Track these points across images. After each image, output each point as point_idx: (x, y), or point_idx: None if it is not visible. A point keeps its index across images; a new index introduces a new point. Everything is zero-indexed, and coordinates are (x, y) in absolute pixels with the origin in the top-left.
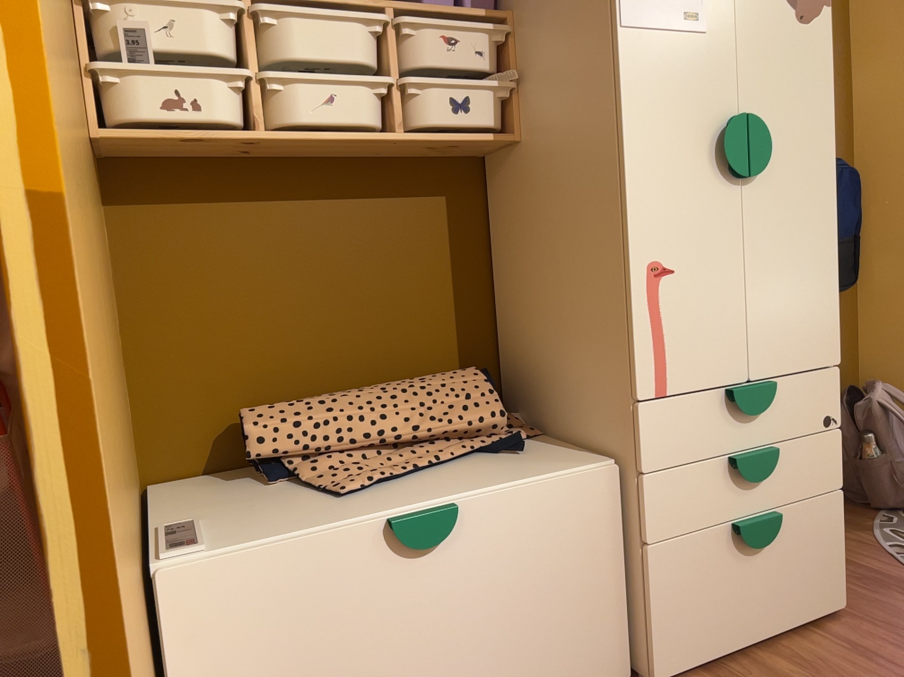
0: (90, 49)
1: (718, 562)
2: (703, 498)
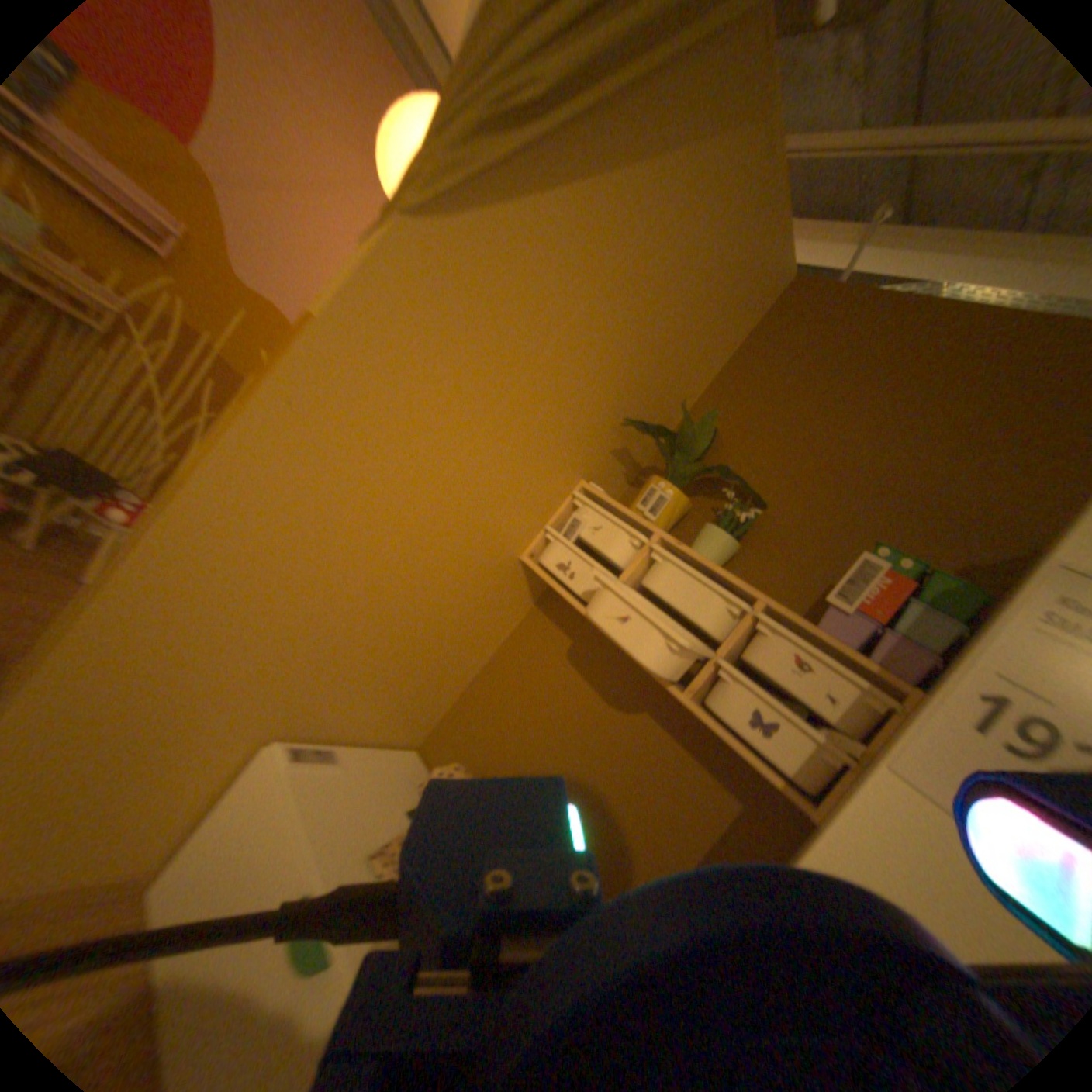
0: (564, 522)
1: None
2: None
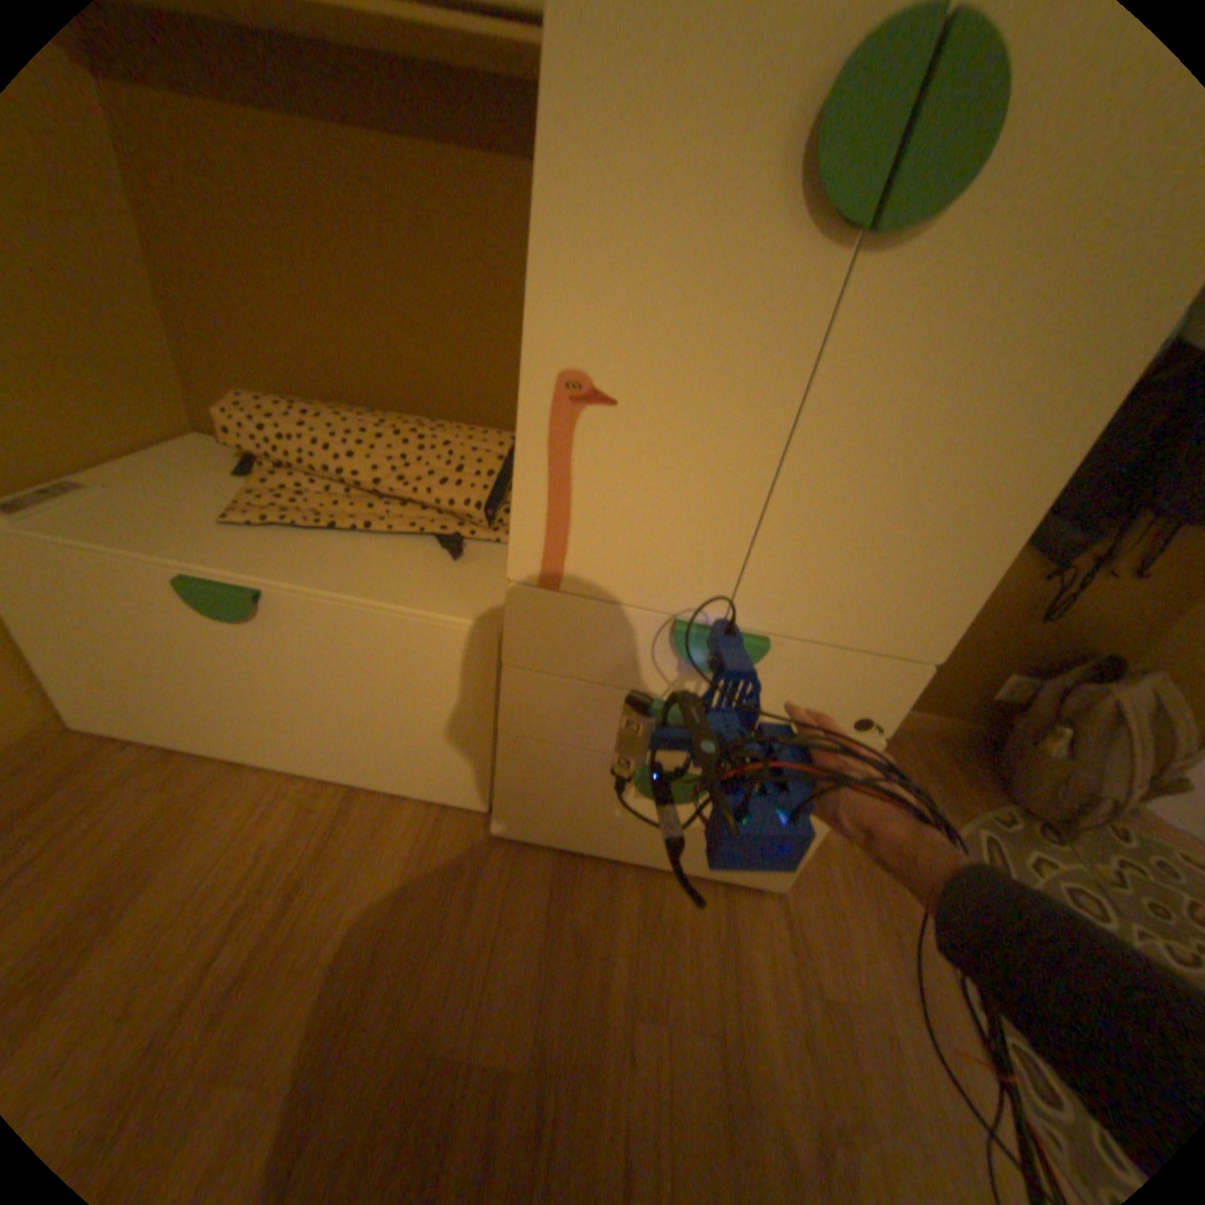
0: None
1: (599, 783)
2: (593, 720)
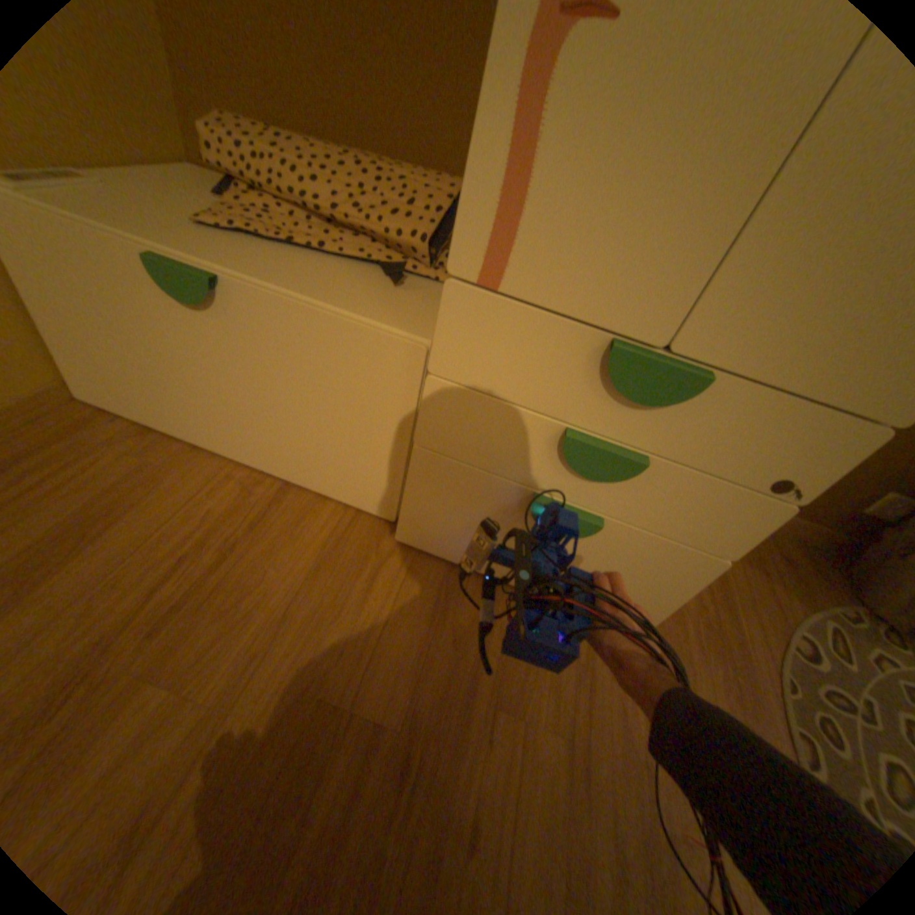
0: None
1: (497, 507)
2: (504, 444)
